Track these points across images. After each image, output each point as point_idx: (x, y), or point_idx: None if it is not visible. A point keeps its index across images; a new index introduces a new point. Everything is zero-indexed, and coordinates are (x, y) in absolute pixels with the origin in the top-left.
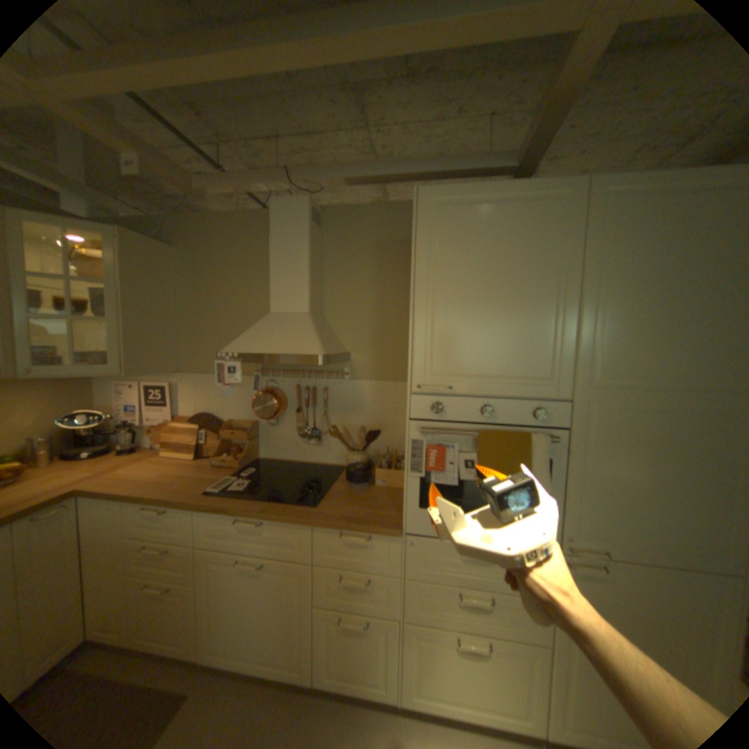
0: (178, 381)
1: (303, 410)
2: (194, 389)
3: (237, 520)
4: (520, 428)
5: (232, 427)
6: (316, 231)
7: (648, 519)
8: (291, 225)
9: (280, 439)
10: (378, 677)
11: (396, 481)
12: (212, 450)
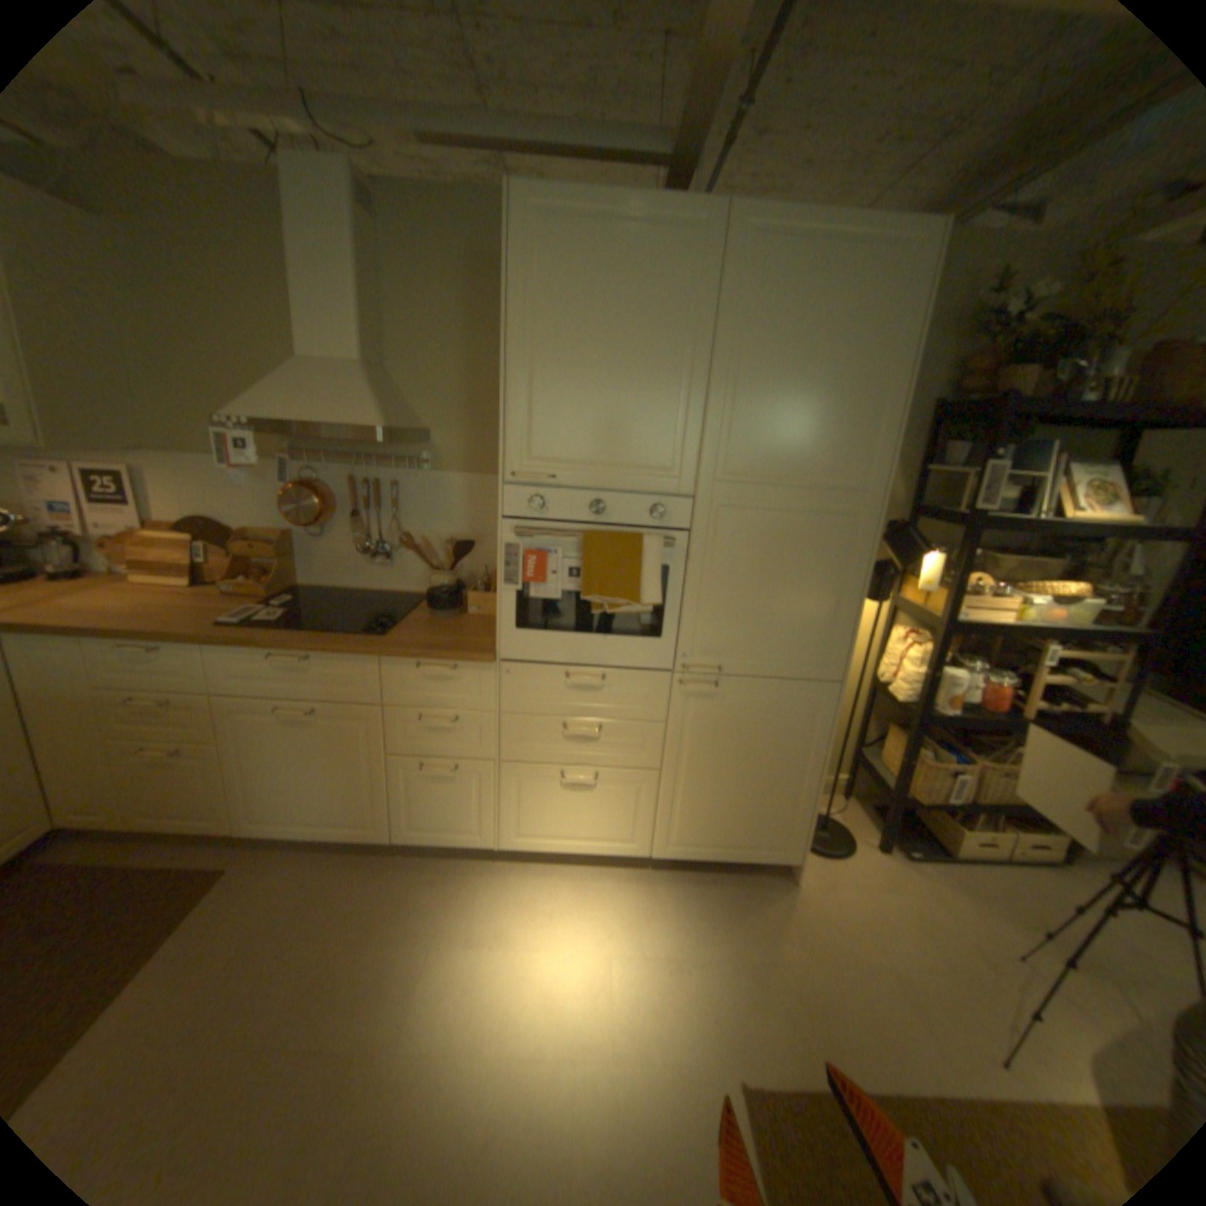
0: (142, 464)
1: (362, 514)
2: (173, 478)
3: (272, 654)
4: (633, 528)
5: (248, 539)
6: (363, 222)
7: (759, 629)
8: (318, 207)
9: (328, 557)
10: (470, 822)
11: (494, 607)
12: (219, 573)
